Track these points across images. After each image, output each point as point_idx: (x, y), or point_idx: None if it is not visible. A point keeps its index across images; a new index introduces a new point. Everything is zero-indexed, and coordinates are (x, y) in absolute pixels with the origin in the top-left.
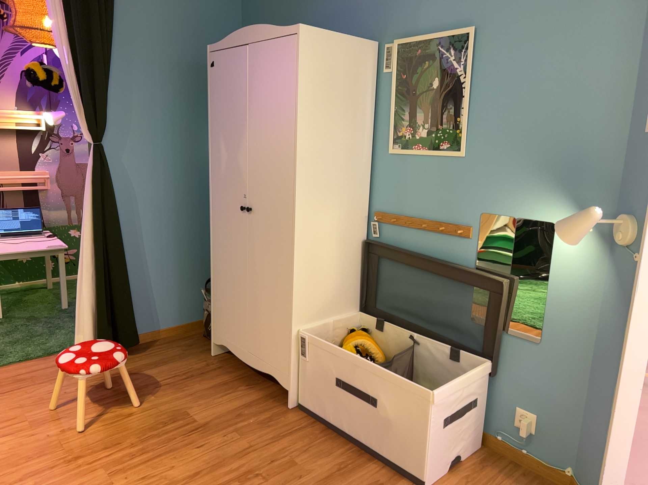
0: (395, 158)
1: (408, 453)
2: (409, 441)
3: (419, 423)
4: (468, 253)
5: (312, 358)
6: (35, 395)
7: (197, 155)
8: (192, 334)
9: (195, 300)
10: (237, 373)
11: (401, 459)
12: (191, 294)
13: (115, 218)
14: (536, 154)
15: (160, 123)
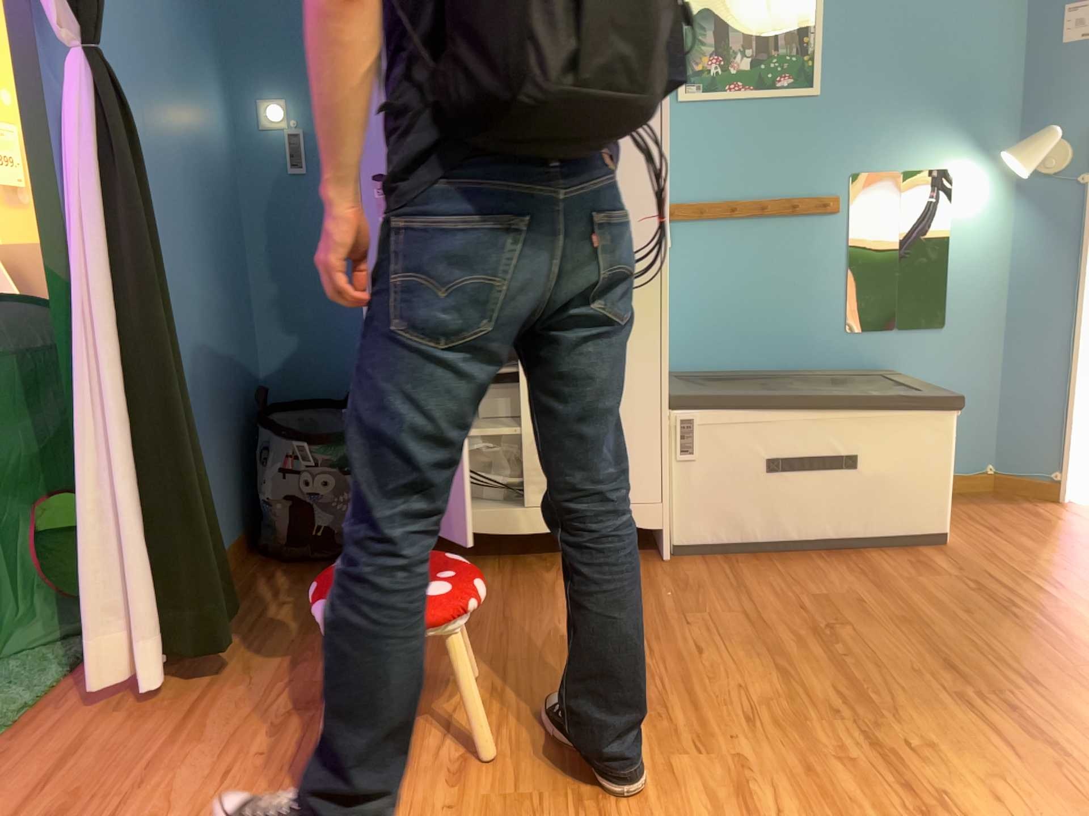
0: (689, 110)
1: (913, 508)
2: (914, 491)
3: (929, 456)
4: (835, 236)
5: (699, 452)
6: (190, 802)
7: (190, 134)
8: (256, 566)
9: (229, 490)
10: (486, 568)
11: (900, 526)
12: (222, 477)
13: (156, 274)
14: (921, 83)
15: (134, 33)
